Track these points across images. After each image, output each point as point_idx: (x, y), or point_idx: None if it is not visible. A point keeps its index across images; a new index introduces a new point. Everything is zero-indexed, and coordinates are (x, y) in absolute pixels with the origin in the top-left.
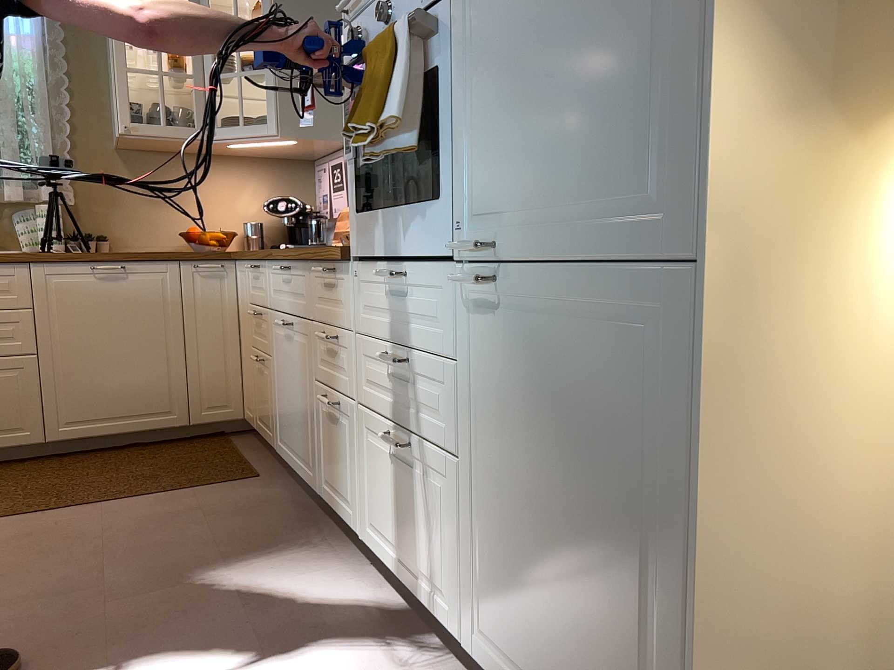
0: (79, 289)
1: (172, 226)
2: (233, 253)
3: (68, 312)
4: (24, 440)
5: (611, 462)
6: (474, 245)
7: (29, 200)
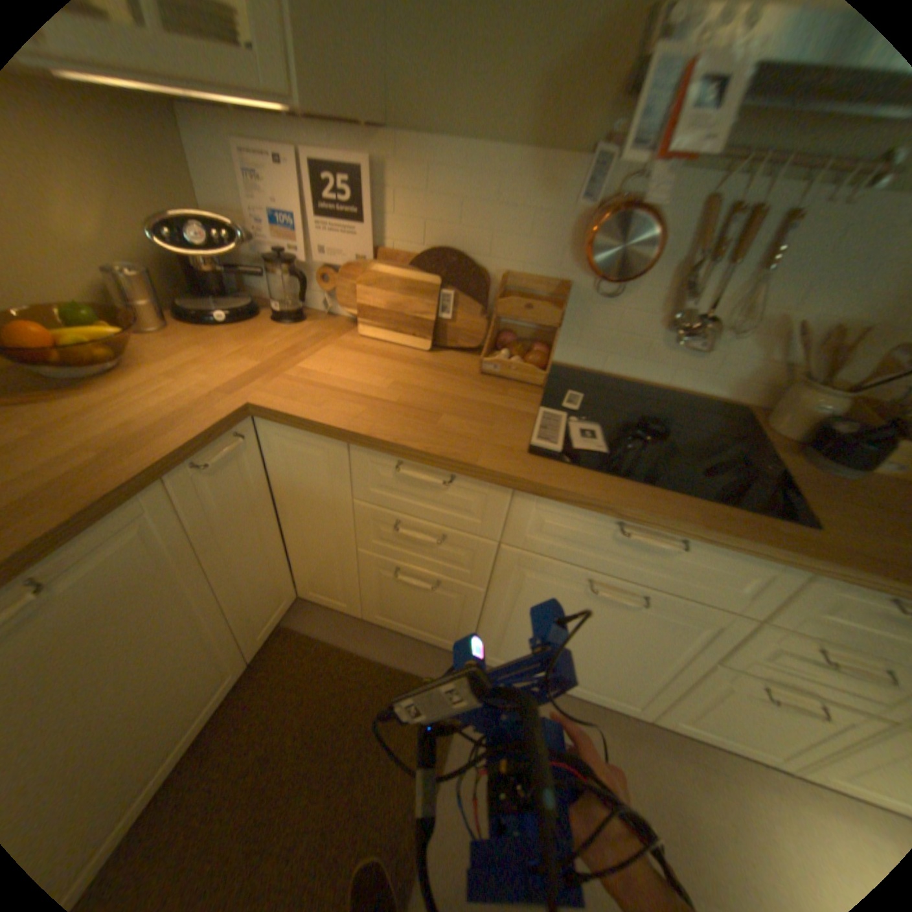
0: None
1: None
2: (254, 405)
3: None
4: None
5: None
6: None
7: None
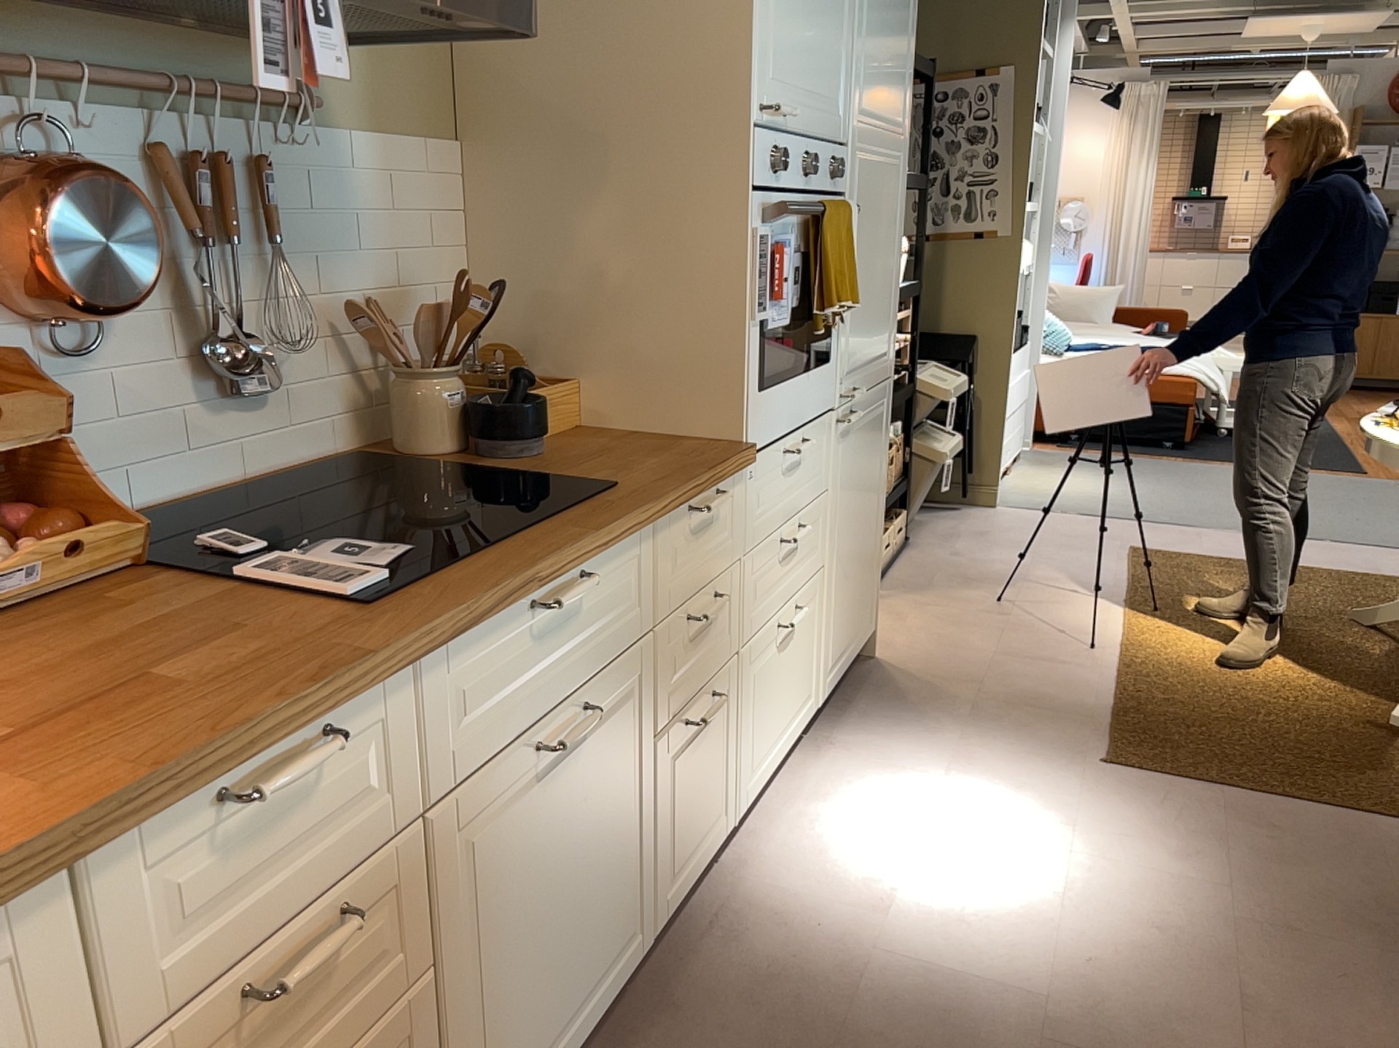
0: None
1: None
2: None
3: None
4: None
5: (871, 479)
6: (846, 392)
7: None
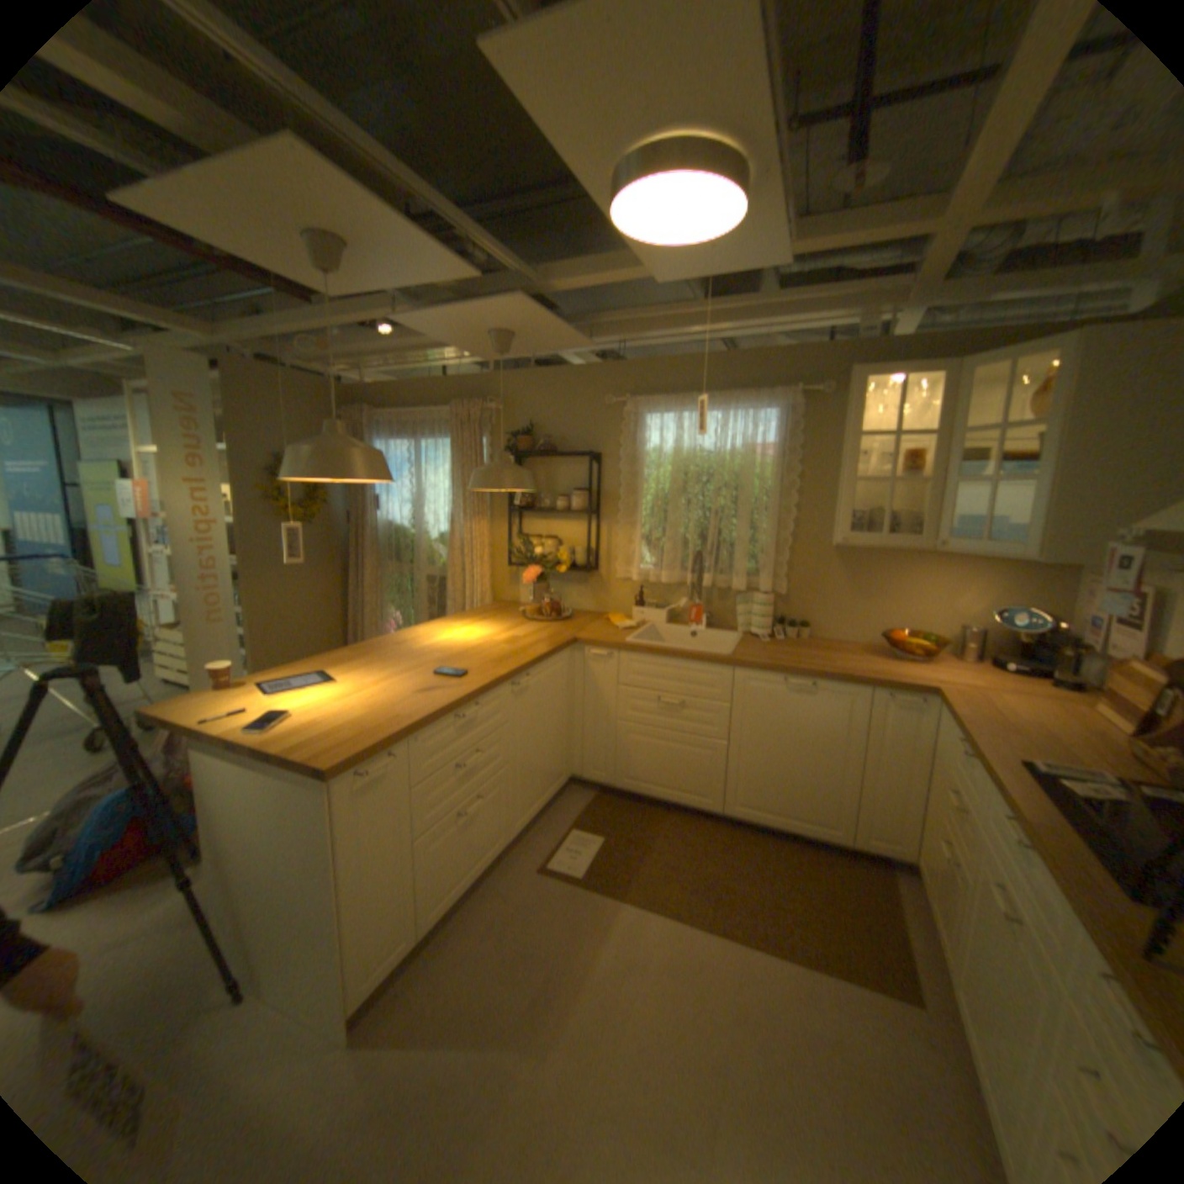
0: (772, 697)
1: (877, 620)
2: (944, 693)
3: (759, 715)
4: (709, 808)
5: None
6: None
7: (751, 586)
